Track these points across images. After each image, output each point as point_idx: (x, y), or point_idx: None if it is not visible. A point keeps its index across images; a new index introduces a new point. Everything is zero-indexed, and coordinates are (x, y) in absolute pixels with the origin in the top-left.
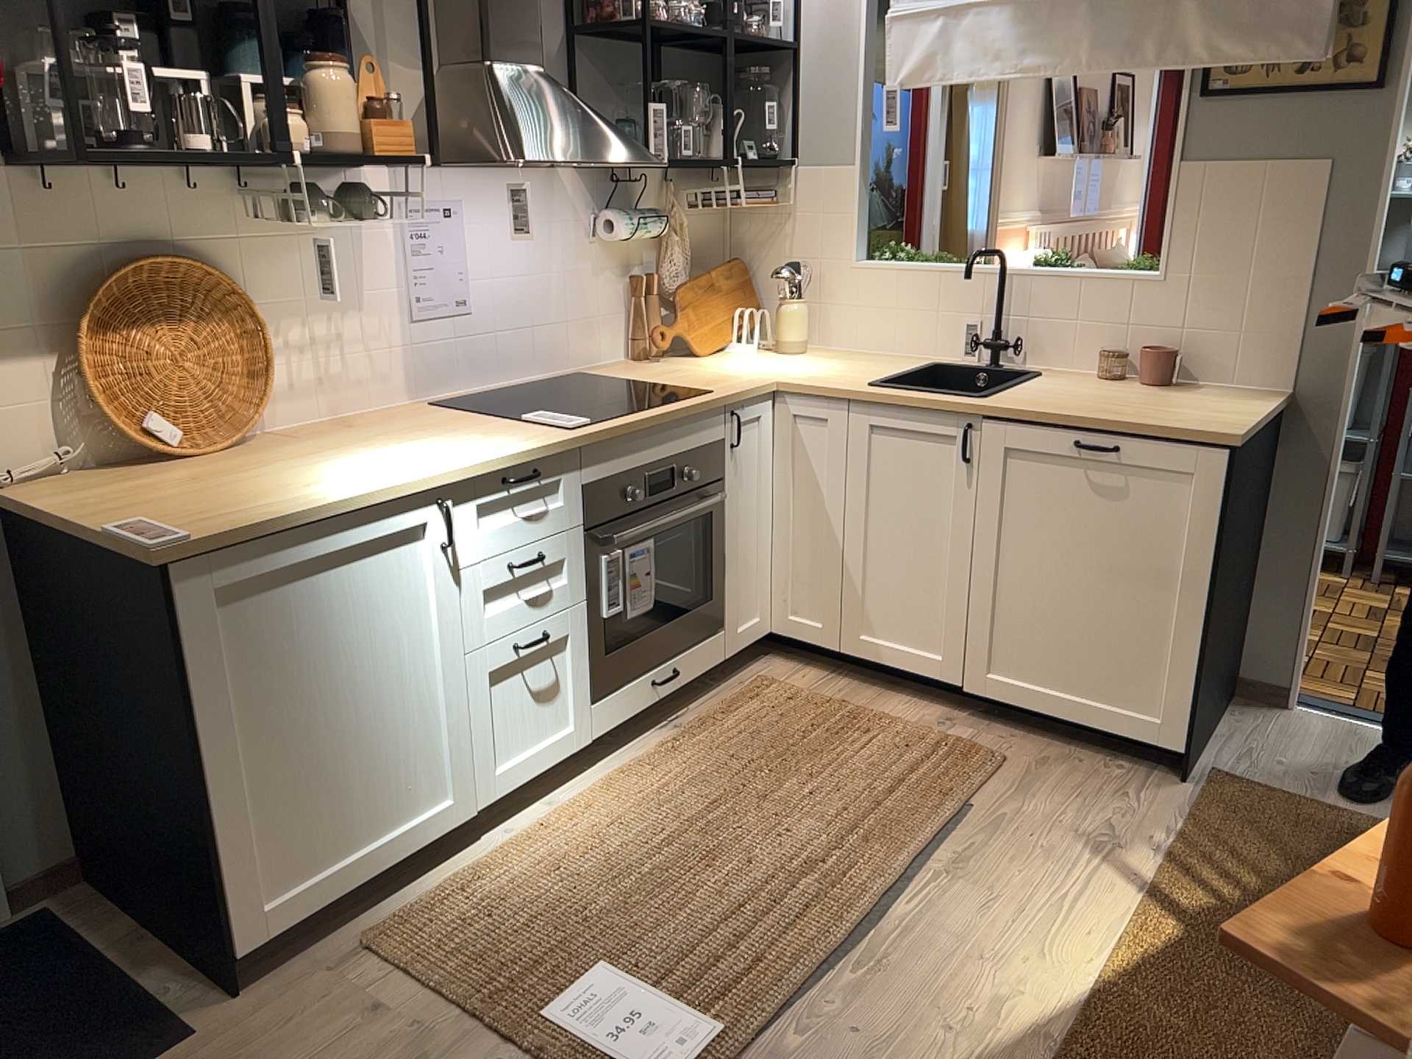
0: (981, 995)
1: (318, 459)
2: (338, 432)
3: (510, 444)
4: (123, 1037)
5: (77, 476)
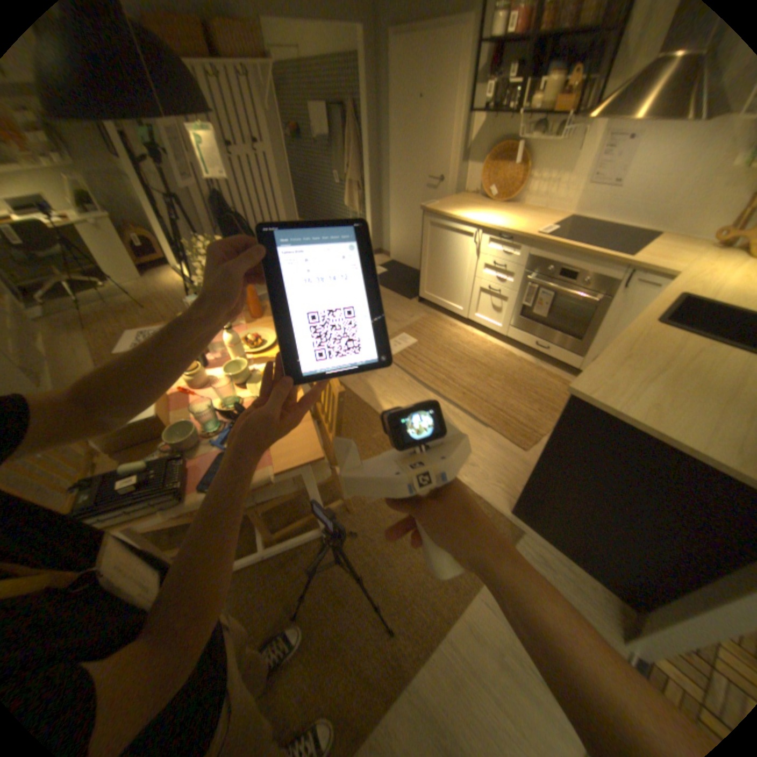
0: (394, 400)
1: (493, 210)
2: (527, 209)
3: (514, 227)
4: (410, 294)
5: (473, 195)
